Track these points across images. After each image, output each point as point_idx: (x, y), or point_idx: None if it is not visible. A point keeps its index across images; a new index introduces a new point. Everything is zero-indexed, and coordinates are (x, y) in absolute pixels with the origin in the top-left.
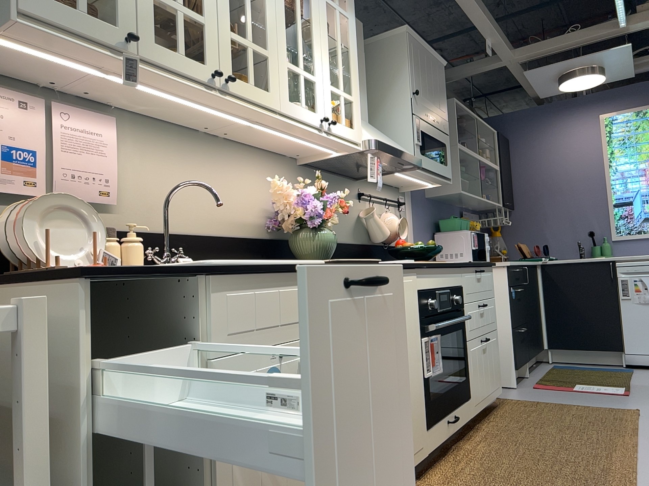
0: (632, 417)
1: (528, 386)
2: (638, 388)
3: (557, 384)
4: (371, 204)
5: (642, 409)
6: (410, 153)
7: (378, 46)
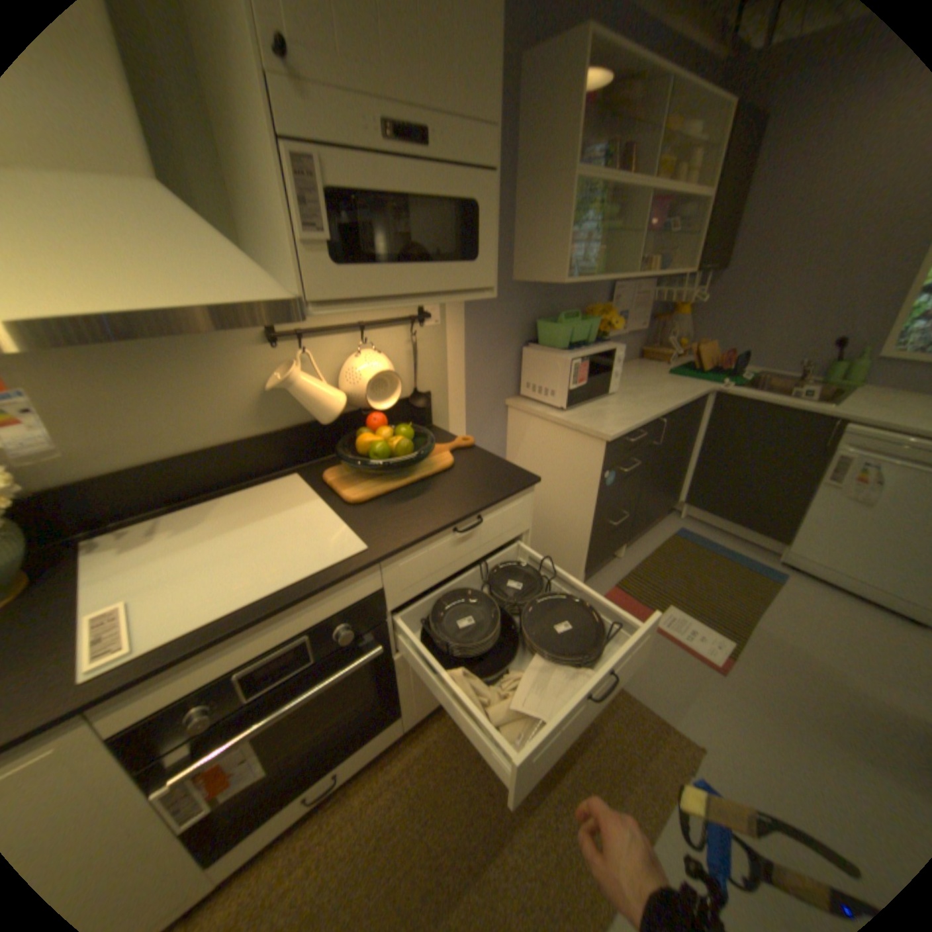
0: (672, 789)
1: (600, 589)
2: (756, 656)
3: (642, 598)
4: (303, 347)
5: (714, 747)
6: (232, 291)
7: None
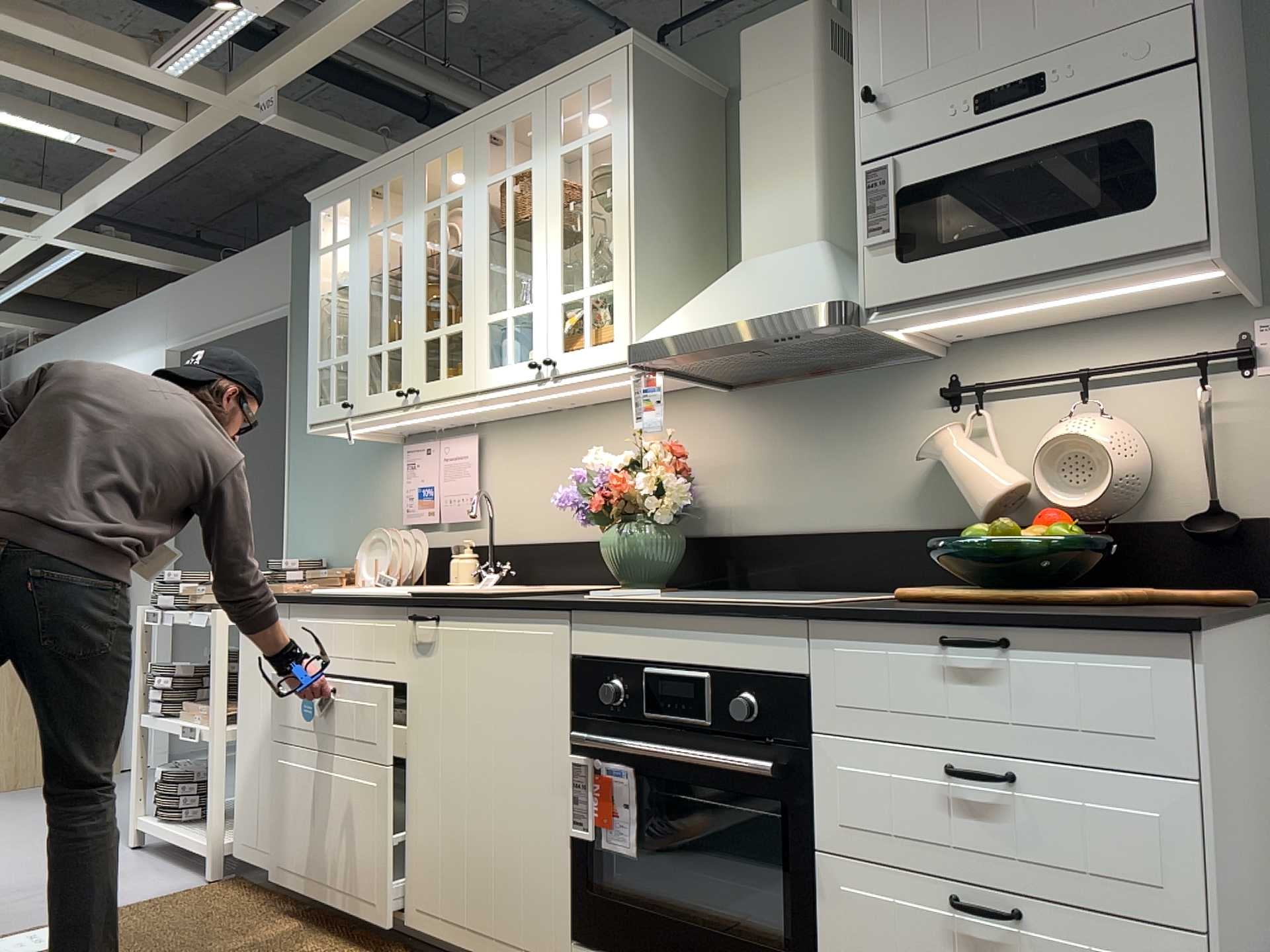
0: None
1: None
2: None
3: None
4: (987, 410)
5: None
6: (790, 304)
7: None
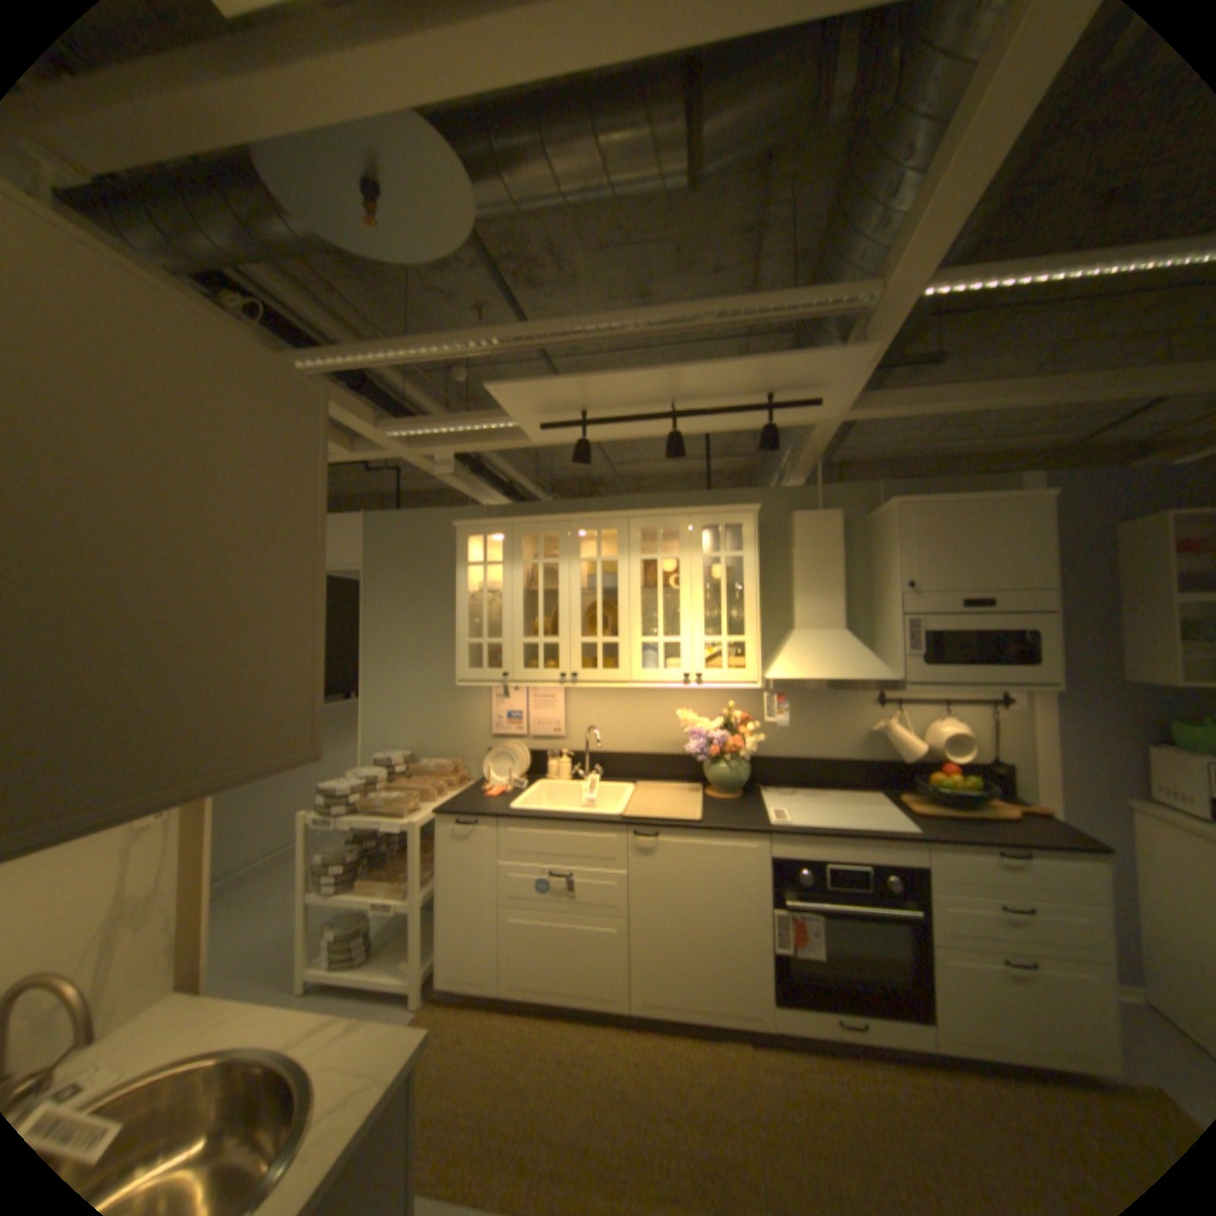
0: None
1: None
2: None
3: None
4: (902, 712)
5: None
6: (871, 677)
7: (884, 519)
